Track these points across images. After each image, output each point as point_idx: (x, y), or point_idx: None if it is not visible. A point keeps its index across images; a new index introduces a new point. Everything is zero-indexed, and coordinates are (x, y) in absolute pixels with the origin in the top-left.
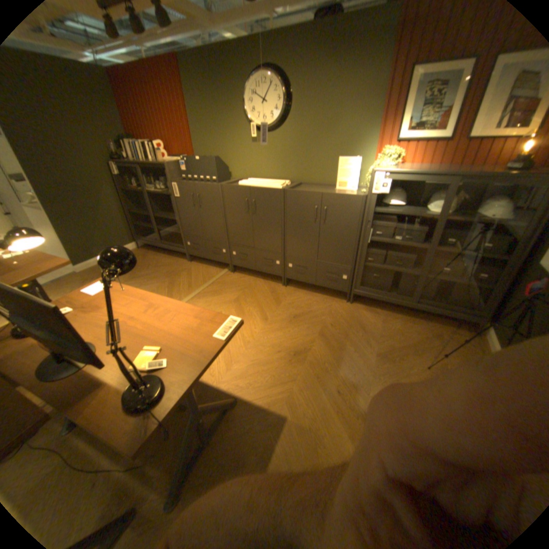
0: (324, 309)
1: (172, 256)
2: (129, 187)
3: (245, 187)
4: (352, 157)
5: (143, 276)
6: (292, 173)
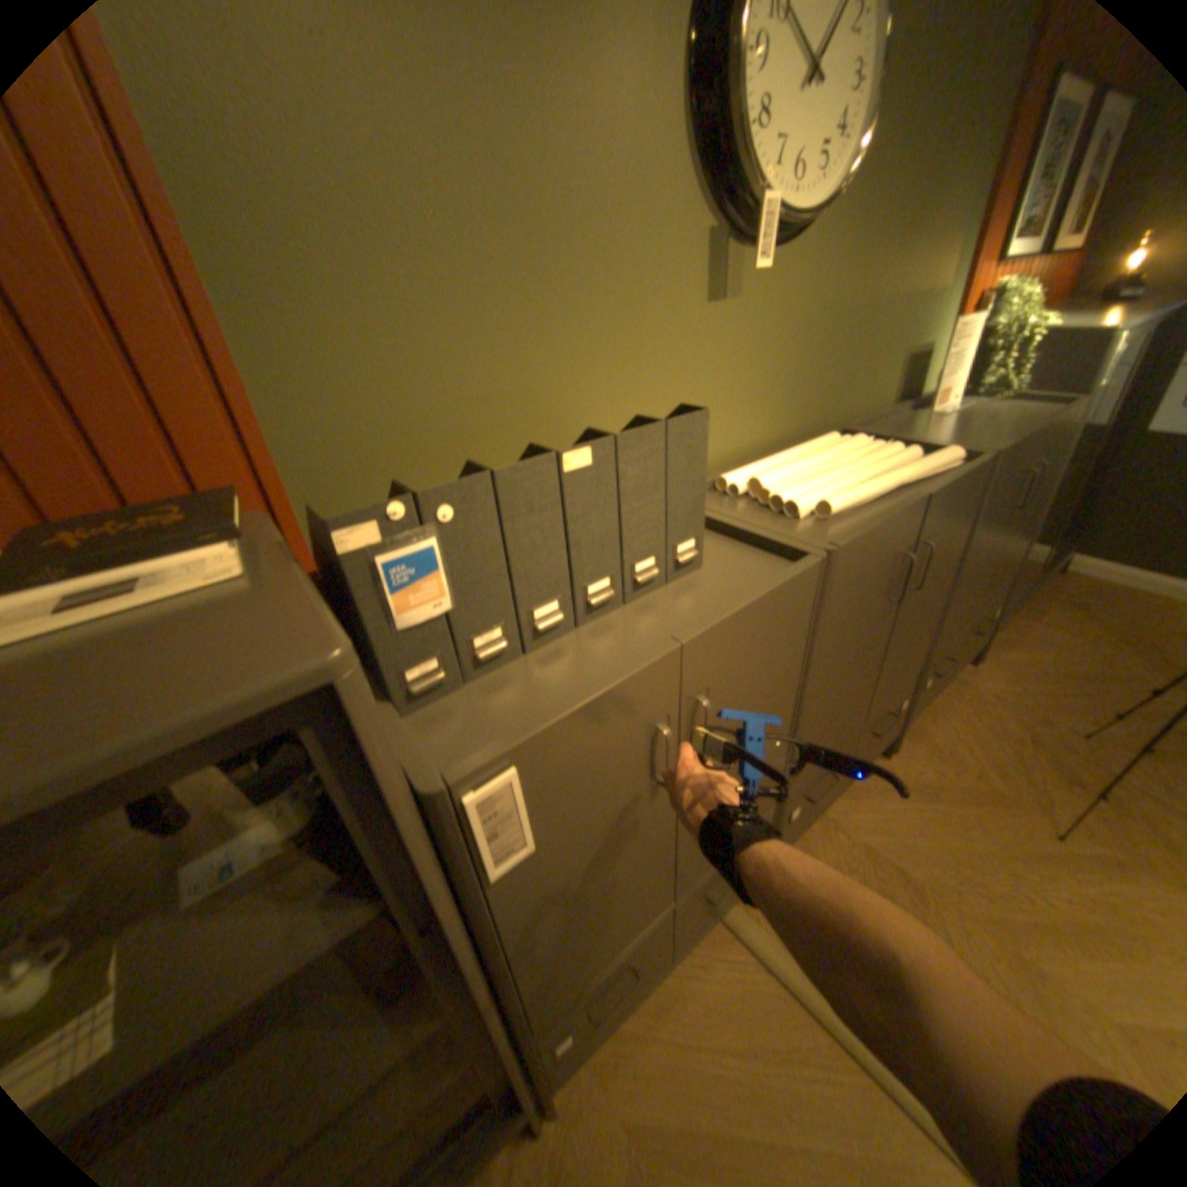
0: (1021, 717)
1: None
2: None
3: (913, 511)
4: (975, 317)
5: None
6: (814, 406)
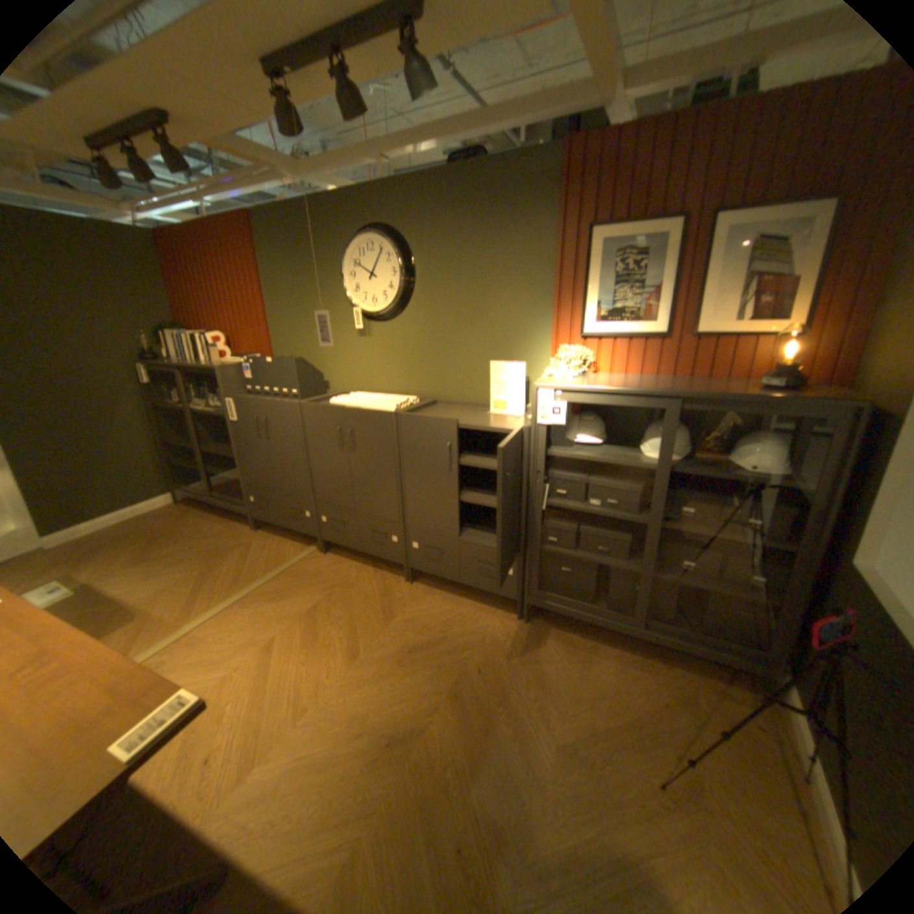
0: (469, 635)
1: (226, 519)
2: (164, 403)
3: (334, 409)
4: (509, 364)
5: (157, 560)
6: (420, 385)
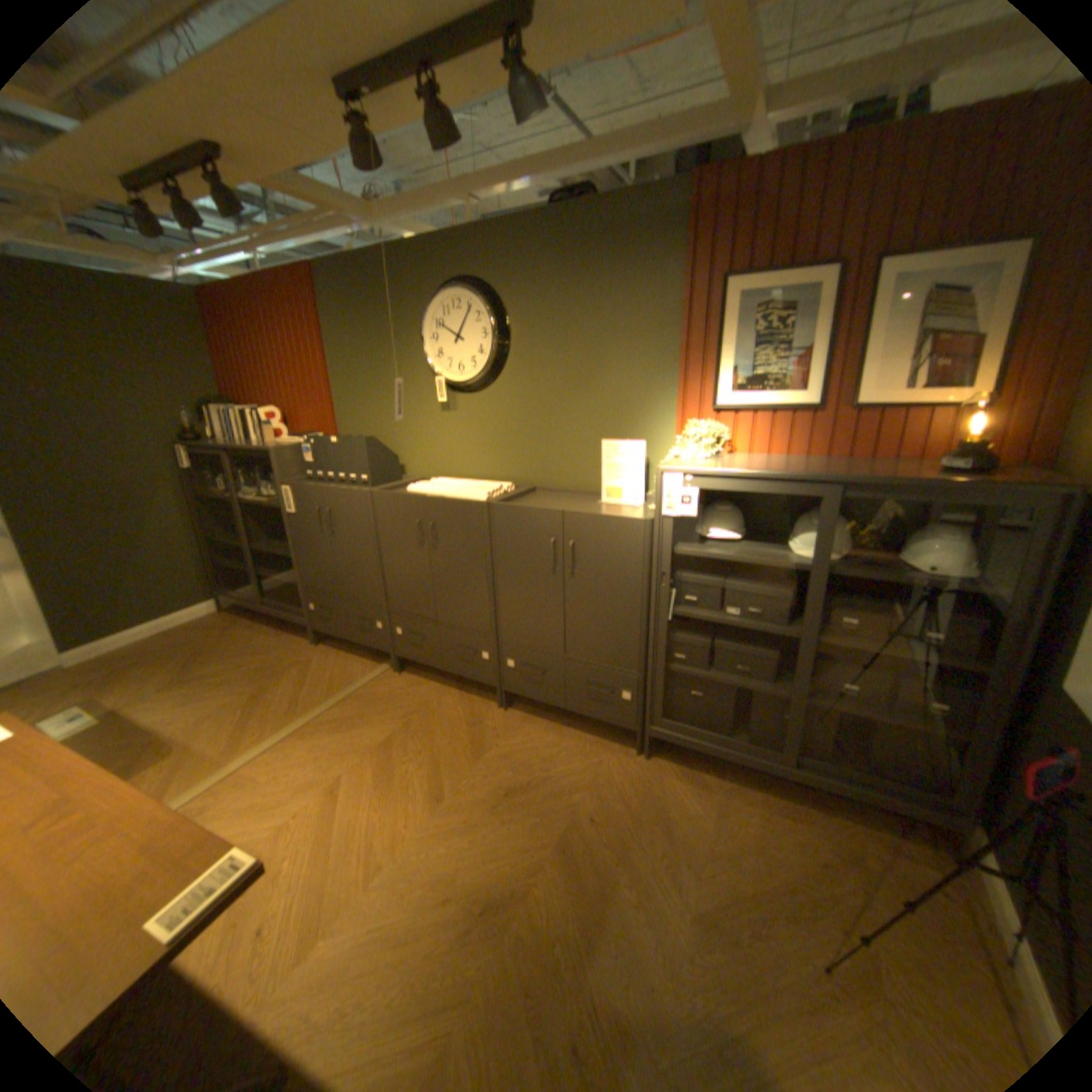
0: (578, 775)
1: (280, 631)
2: (207, 492)
3: (413, 498)
4: (625, 443)
5: (197, 681)
6: (516, 469)
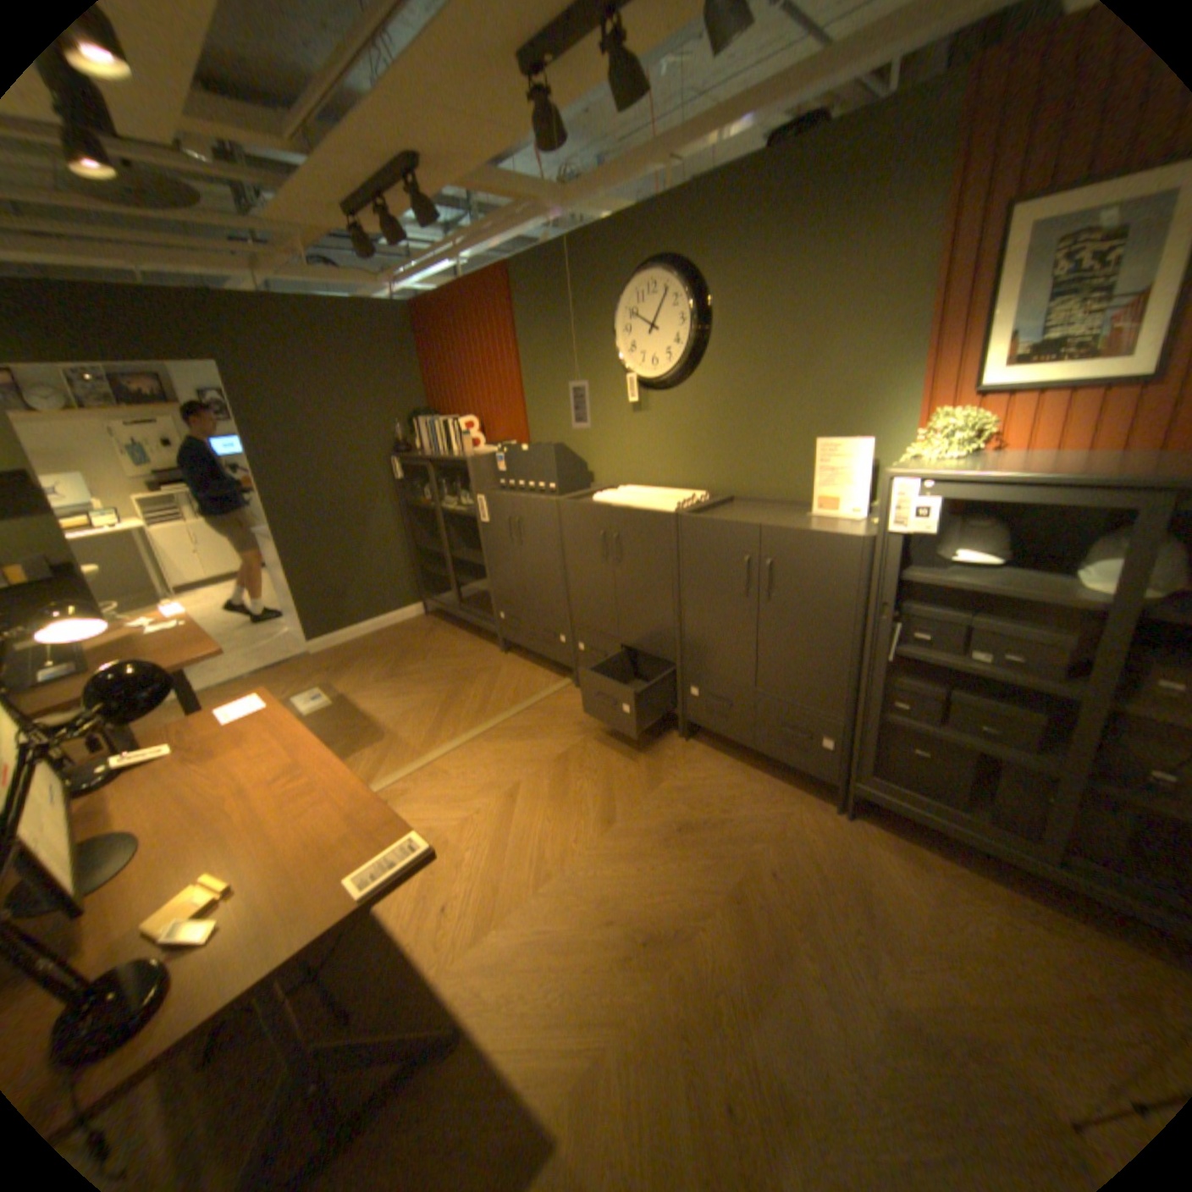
0: (763, 824)
1: (475, 637)
2: (416, 502)
3: (597, 509)
4: (847, 442)
5: (405, 677)
6: (712, 476)
